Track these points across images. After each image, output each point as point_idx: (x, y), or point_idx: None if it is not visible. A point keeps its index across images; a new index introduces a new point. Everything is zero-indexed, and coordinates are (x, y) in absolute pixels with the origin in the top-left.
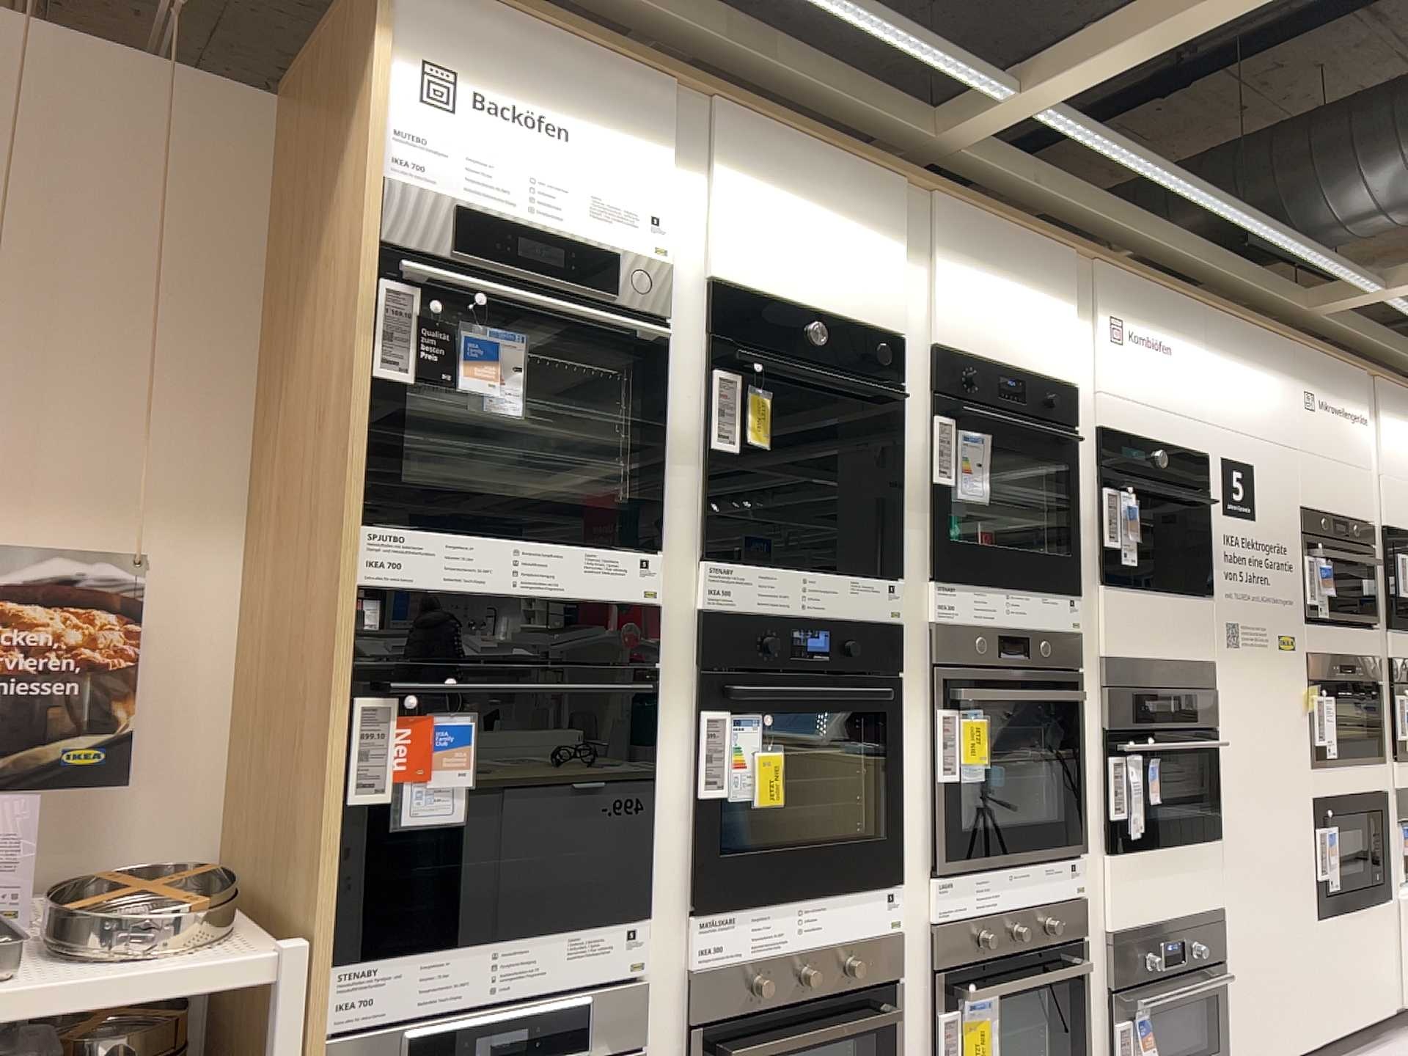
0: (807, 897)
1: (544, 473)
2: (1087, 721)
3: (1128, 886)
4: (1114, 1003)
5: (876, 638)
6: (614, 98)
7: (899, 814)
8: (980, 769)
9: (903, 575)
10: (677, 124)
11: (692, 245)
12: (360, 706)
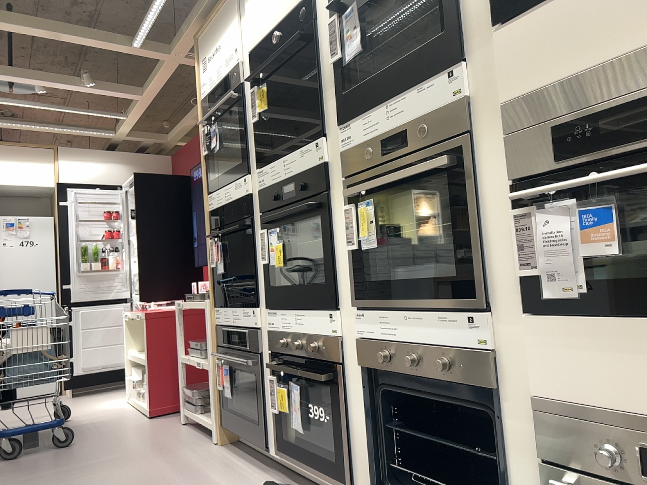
0: (298, 310)
1: (236, 159)
2: (491, 179)
3: (564, 356)
4: (544, 478)
5: (311, 175)
6: (224, 20)
7: (331, 271)
8: (372, 240)
9: (327, 131)
10: (237, 5)
11: (246, 47)
12: (209, 242)
